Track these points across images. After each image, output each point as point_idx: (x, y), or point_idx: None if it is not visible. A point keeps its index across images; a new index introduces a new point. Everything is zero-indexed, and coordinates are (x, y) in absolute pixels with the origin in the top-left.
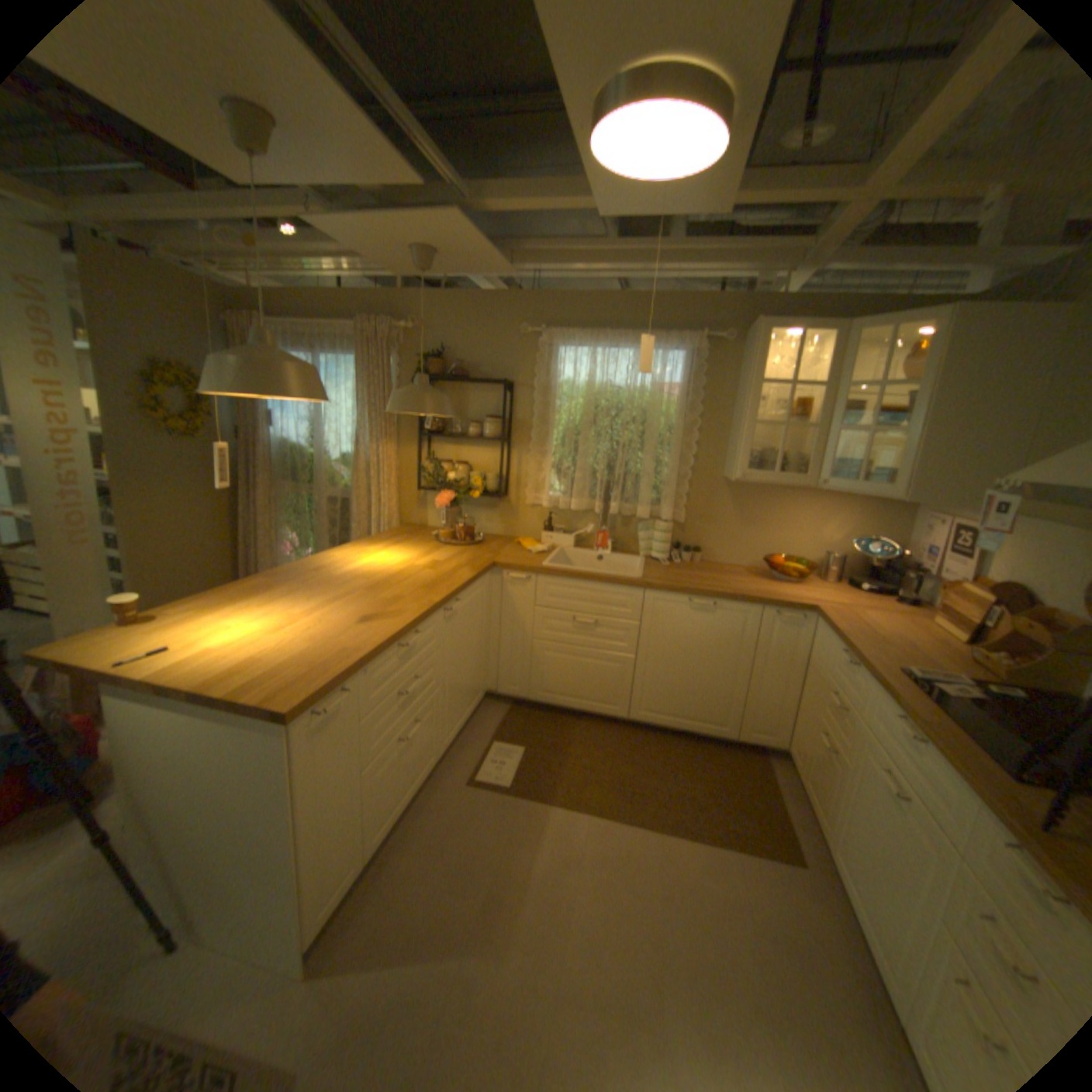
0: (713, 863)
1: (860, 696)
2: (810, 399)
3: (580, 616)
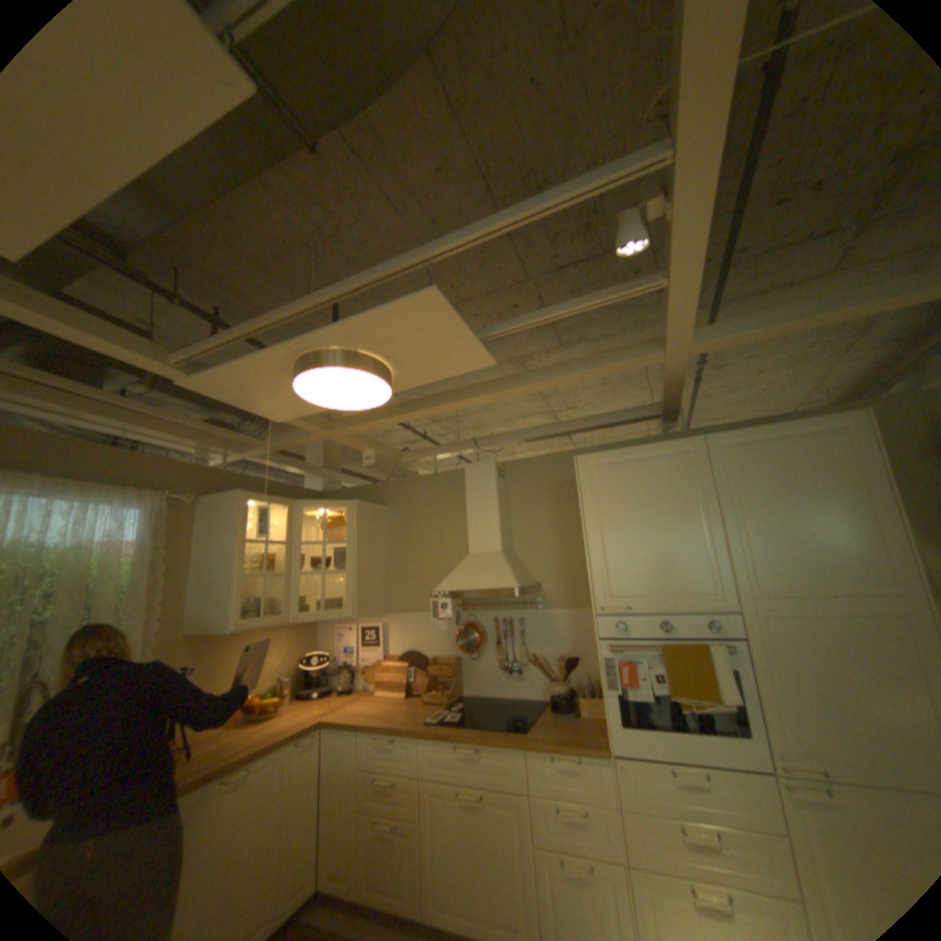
0: None
1: (402, 765)
2: (265, 556)
3: None
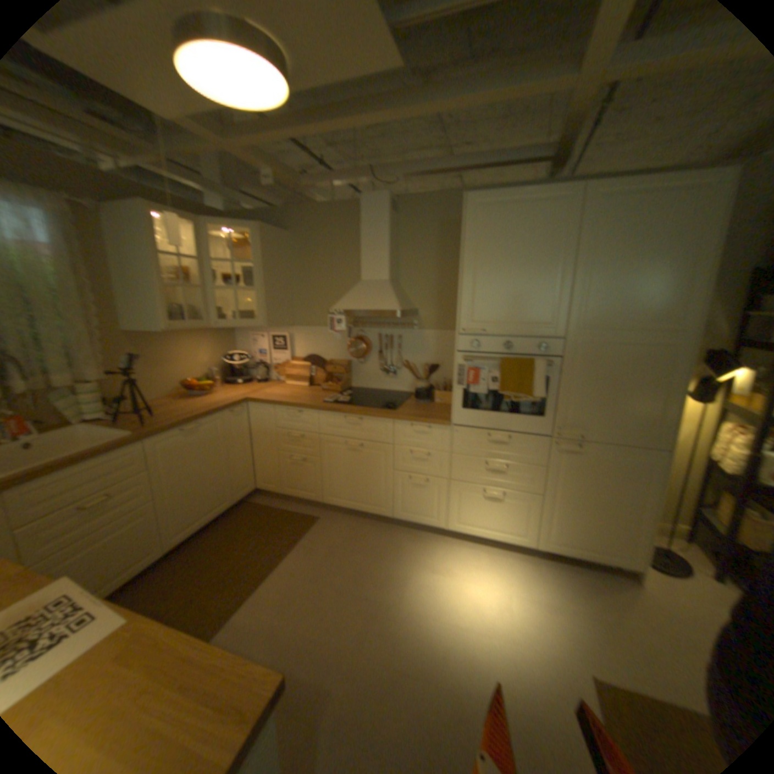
0: (303, 554)
1: (310, 425)
2: (182, 269)
3: (87, 504)
